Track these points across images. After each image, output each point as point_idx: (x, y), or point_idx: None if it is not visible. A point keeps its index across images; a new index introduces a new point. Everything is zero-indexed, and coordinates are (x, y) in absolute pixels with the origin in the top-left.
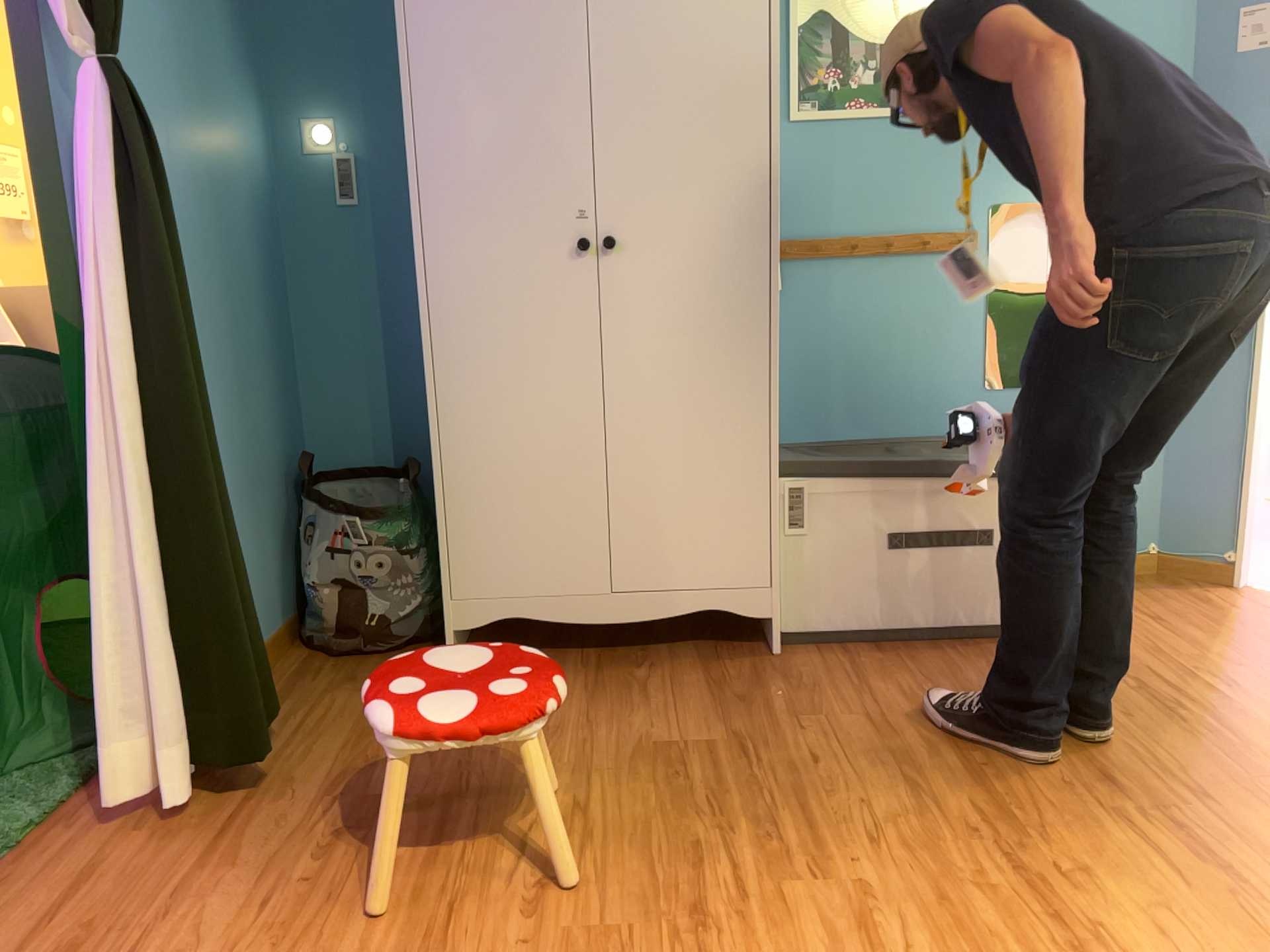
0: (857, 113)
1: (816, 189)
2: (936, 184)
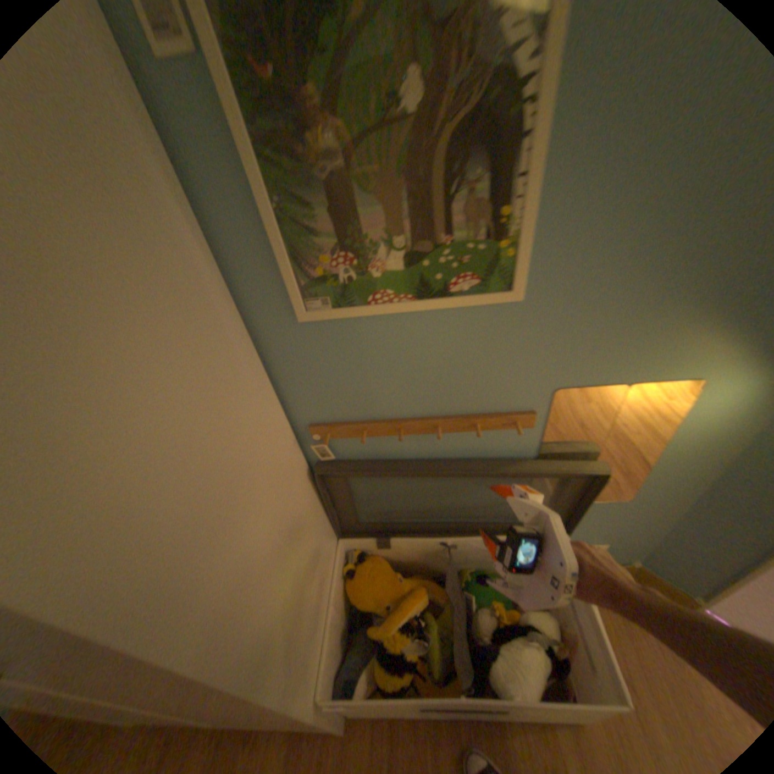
0: (388, 307)
1: (353, 382)
2: (494, 372)
